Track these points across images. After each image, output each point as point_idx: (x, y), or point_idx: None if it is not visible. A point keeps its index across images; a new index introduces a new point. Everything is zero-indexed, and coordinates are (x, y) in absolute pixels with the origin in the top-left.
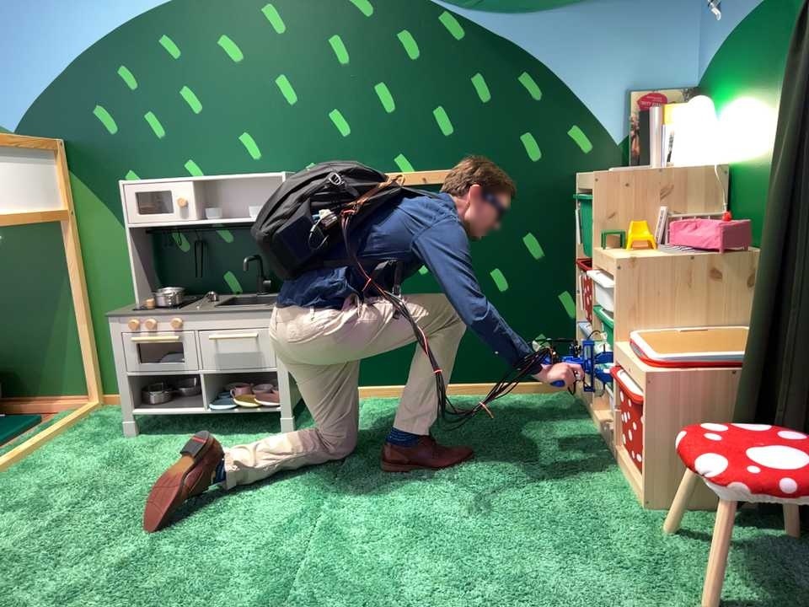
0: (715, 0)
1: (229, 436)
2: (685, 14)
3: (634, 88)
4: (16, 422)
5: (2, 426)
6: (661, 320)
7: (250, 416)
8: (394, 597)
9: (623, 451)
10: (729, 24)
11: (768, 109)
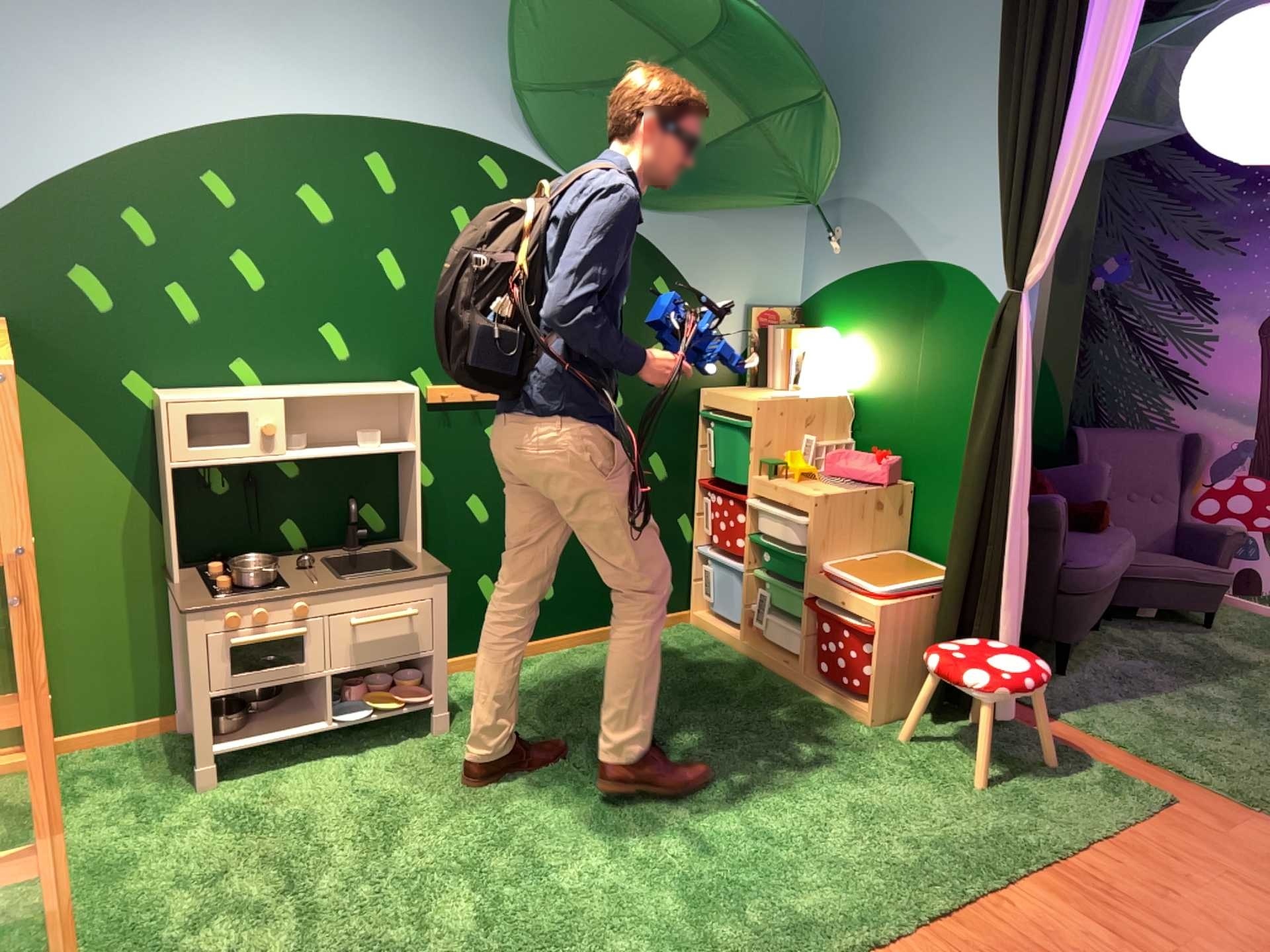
0: (830, 239)
1: (365, 747)
2: (791, 238)
3: (750, 305)
4: None
5: None
6: (837, 549)
7: (394, 714)
8: (775, 842)
9: (807, 674)
10: (848, 268)
11: (900, 360)
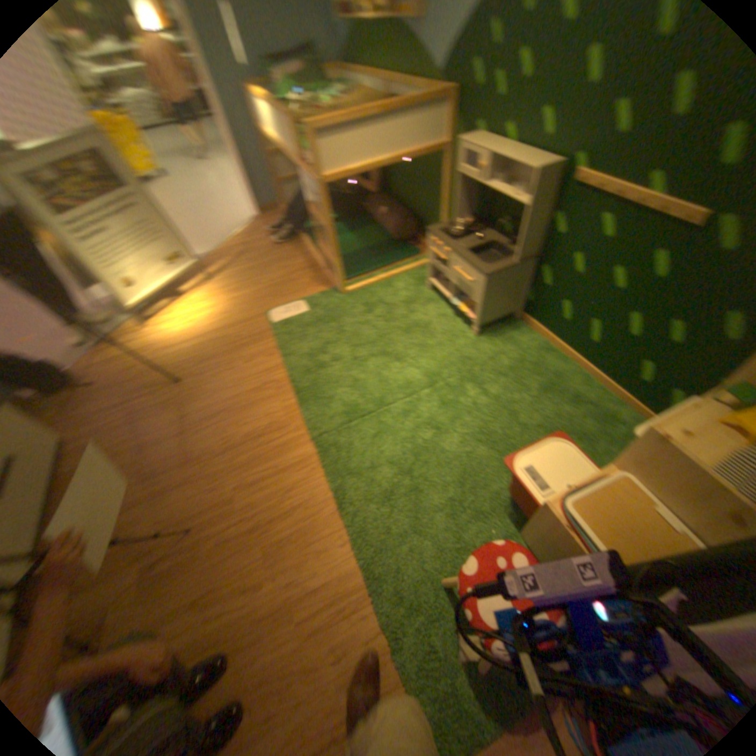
0: None
1: (454, 317)
2: None
3: None
4: (409, 253)
5: (404, 252)
6: (653, 491)
7: (463, 315)
8: (382, 450)
9: None
10: None
11: None
